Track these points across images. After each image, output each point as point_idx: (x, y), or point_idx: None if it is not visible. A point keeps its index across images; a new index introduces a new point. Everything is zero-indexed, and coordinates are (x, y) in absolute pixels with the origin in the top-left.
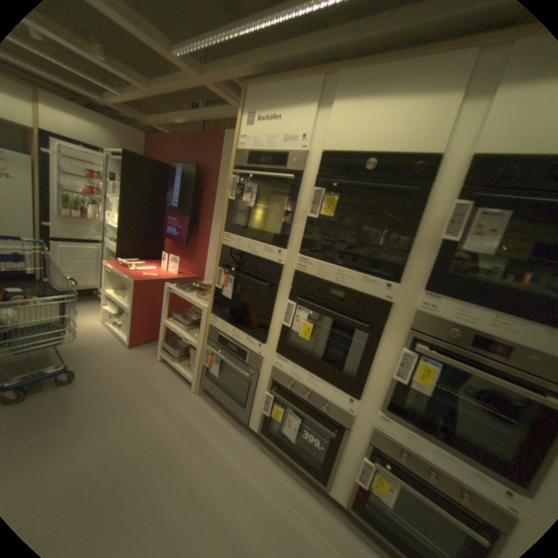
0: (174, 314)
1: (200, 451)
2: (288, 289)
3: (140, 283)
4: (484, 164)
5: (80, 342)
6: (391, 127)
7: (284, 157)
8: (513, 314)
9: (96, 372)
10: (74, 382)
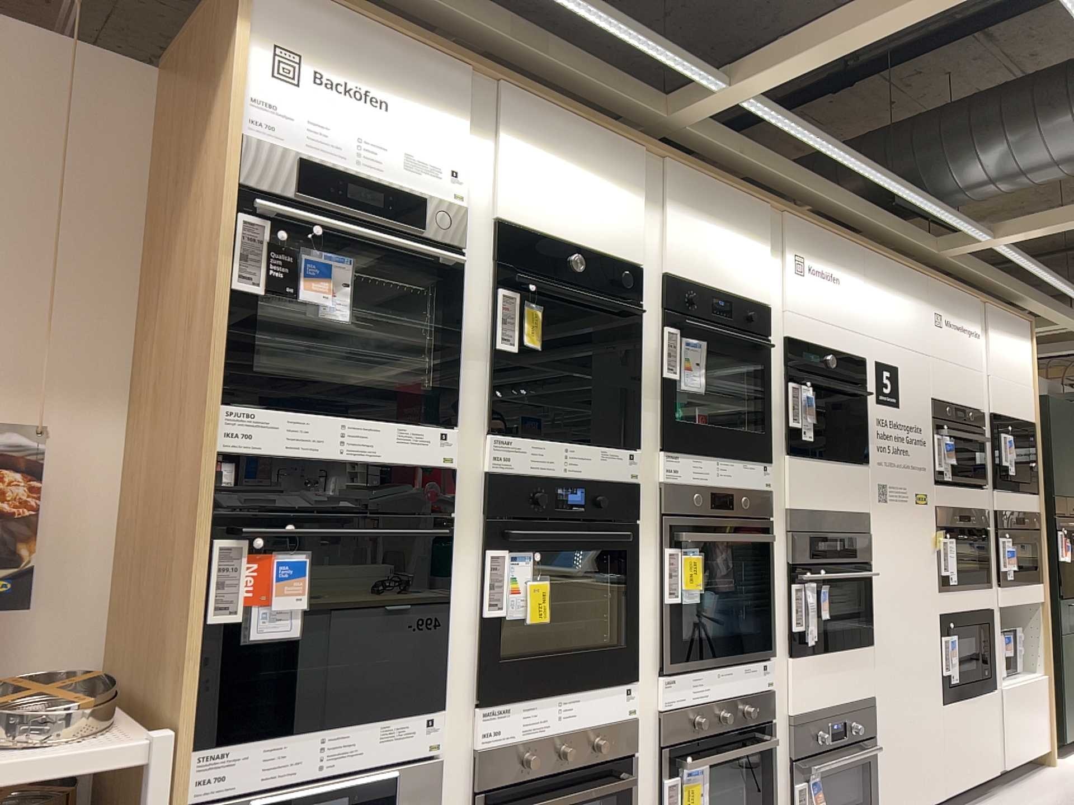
0: None
1: None
2: (477, 520)
3: None
4: (669, 289)
5: None
6: (587, 217)
7: (424, 213)
8: (718, 454)
9: None
10: None
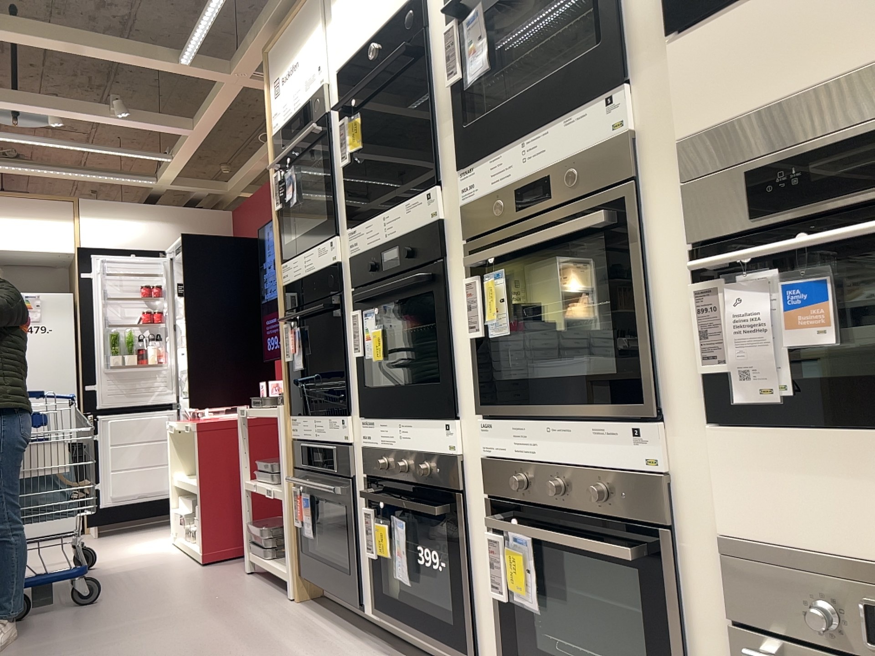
0: (259, 461)
1: (264, 655)
2: (352, 295)
3: (208, 425)
4: None
5: (130, 563)
6: None
7: (308, 109)
8: (531, 128)
9: (140, 589)
10: (102, 600)
